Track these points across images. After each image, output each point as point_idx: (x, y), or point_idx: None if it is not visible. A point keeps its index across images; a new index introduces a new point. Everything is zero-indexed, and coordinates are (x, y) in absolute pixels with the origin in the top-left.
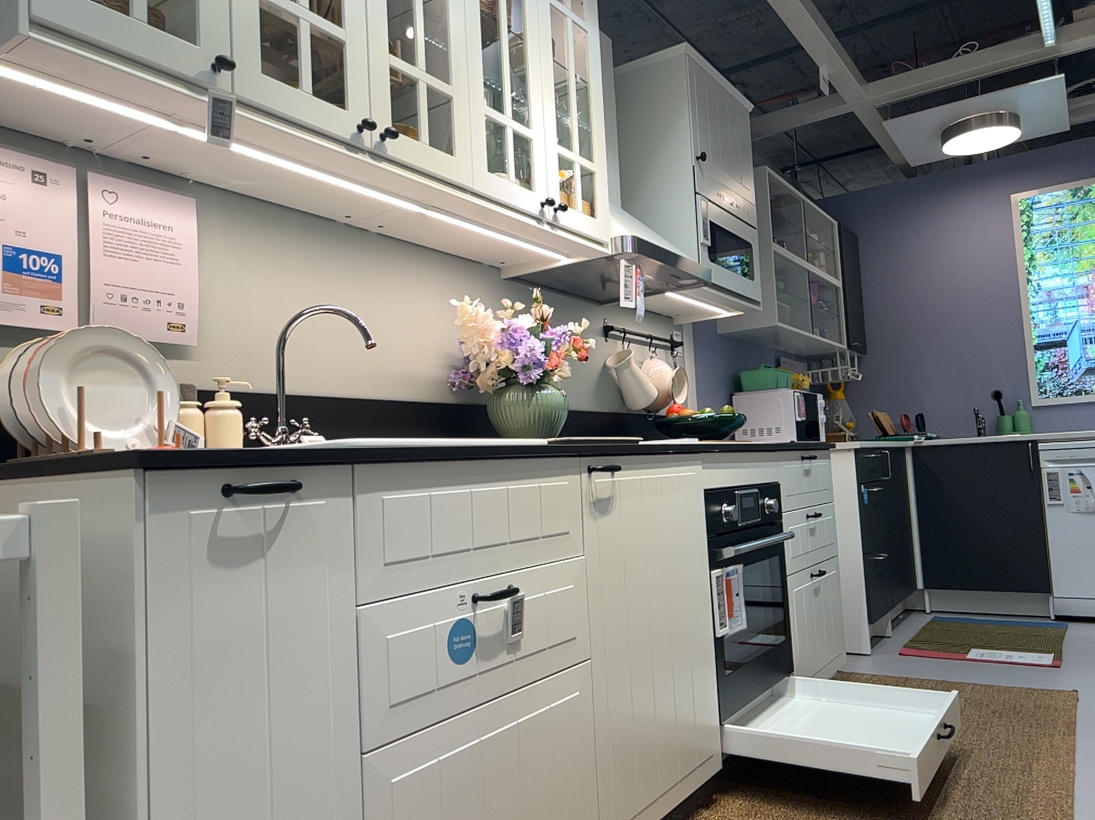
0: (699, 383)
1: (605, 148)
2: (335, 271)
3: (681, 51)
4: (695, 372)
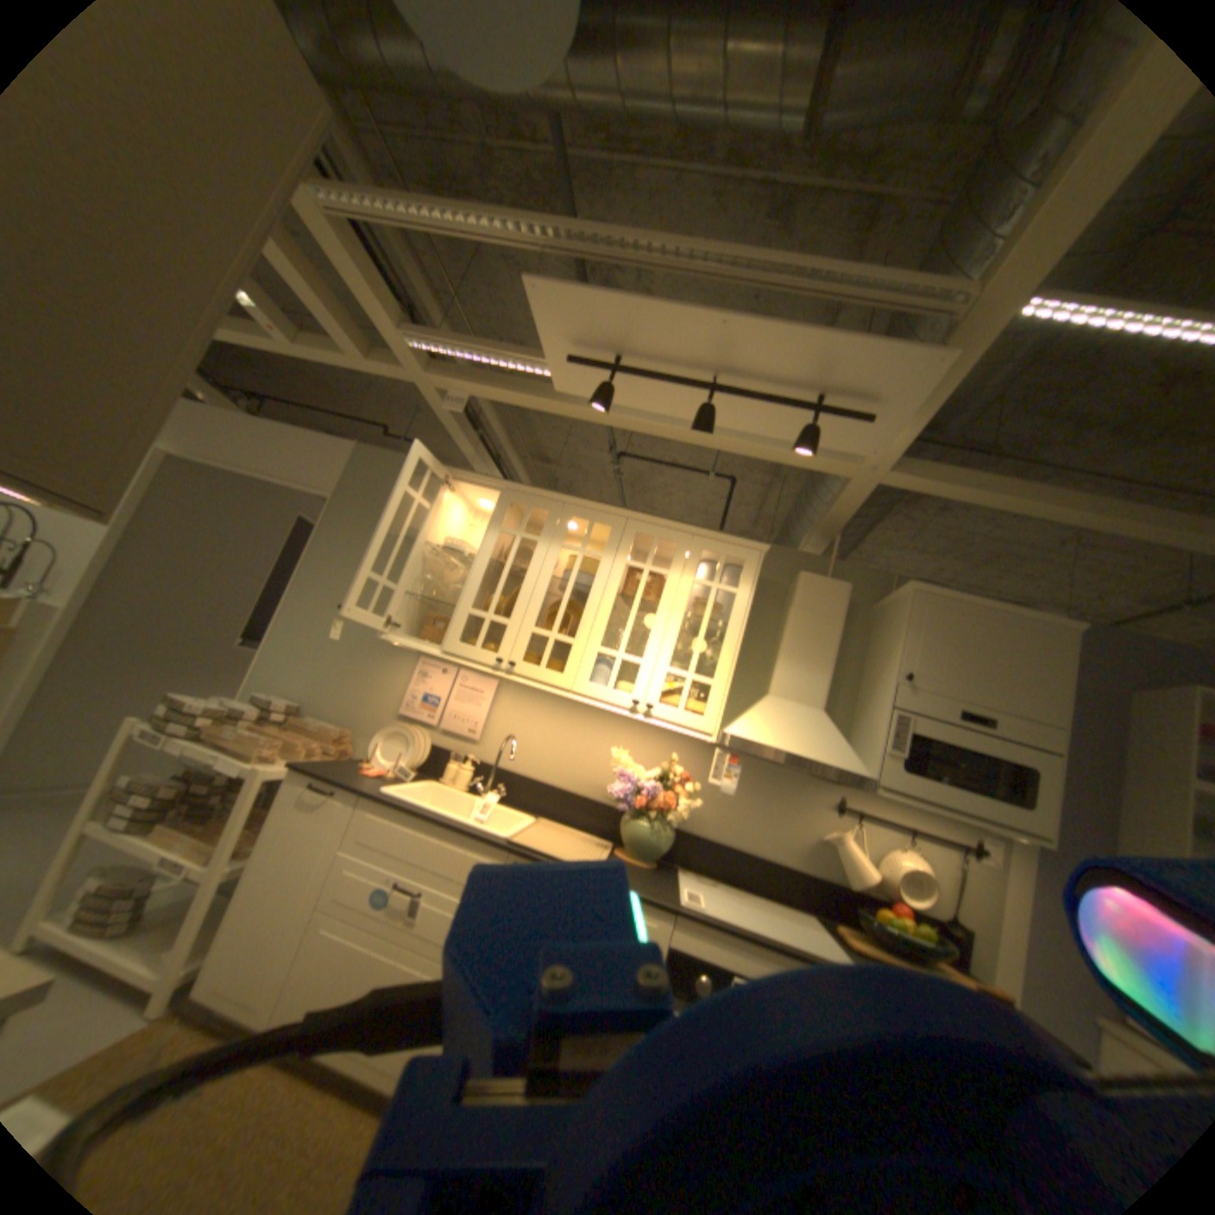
0: (1032, 910)
1: (731, 669)
2: (566, 721)
3: (909, 585)
4: (1024, 895)
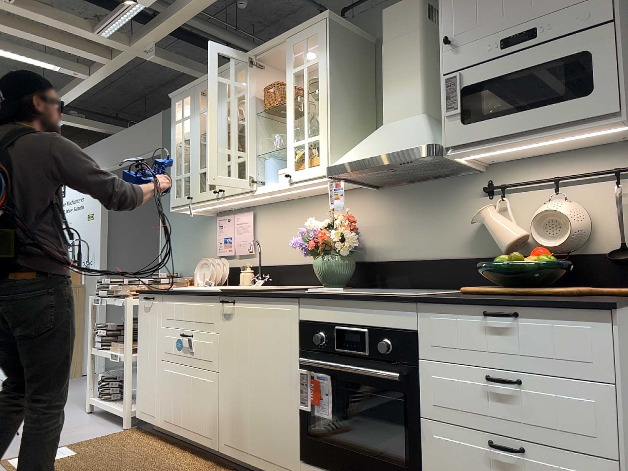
0: None
1: (328, 119)
2: (292, 217)
3: None
4: None
